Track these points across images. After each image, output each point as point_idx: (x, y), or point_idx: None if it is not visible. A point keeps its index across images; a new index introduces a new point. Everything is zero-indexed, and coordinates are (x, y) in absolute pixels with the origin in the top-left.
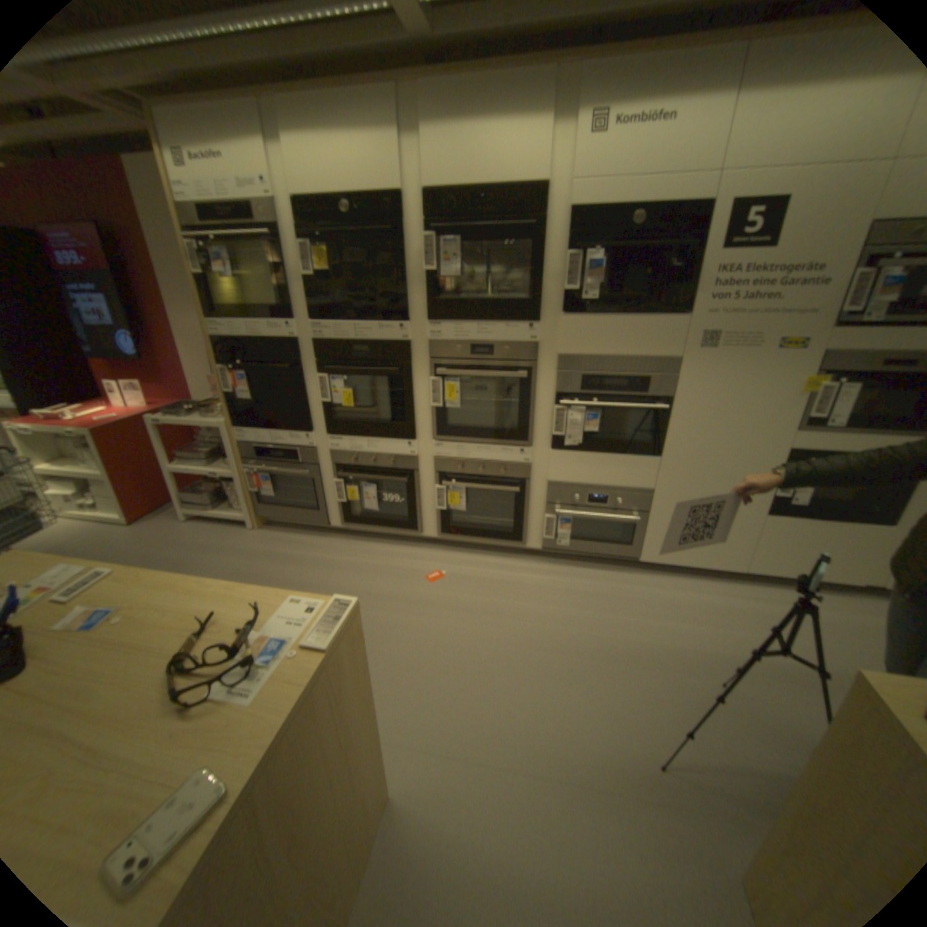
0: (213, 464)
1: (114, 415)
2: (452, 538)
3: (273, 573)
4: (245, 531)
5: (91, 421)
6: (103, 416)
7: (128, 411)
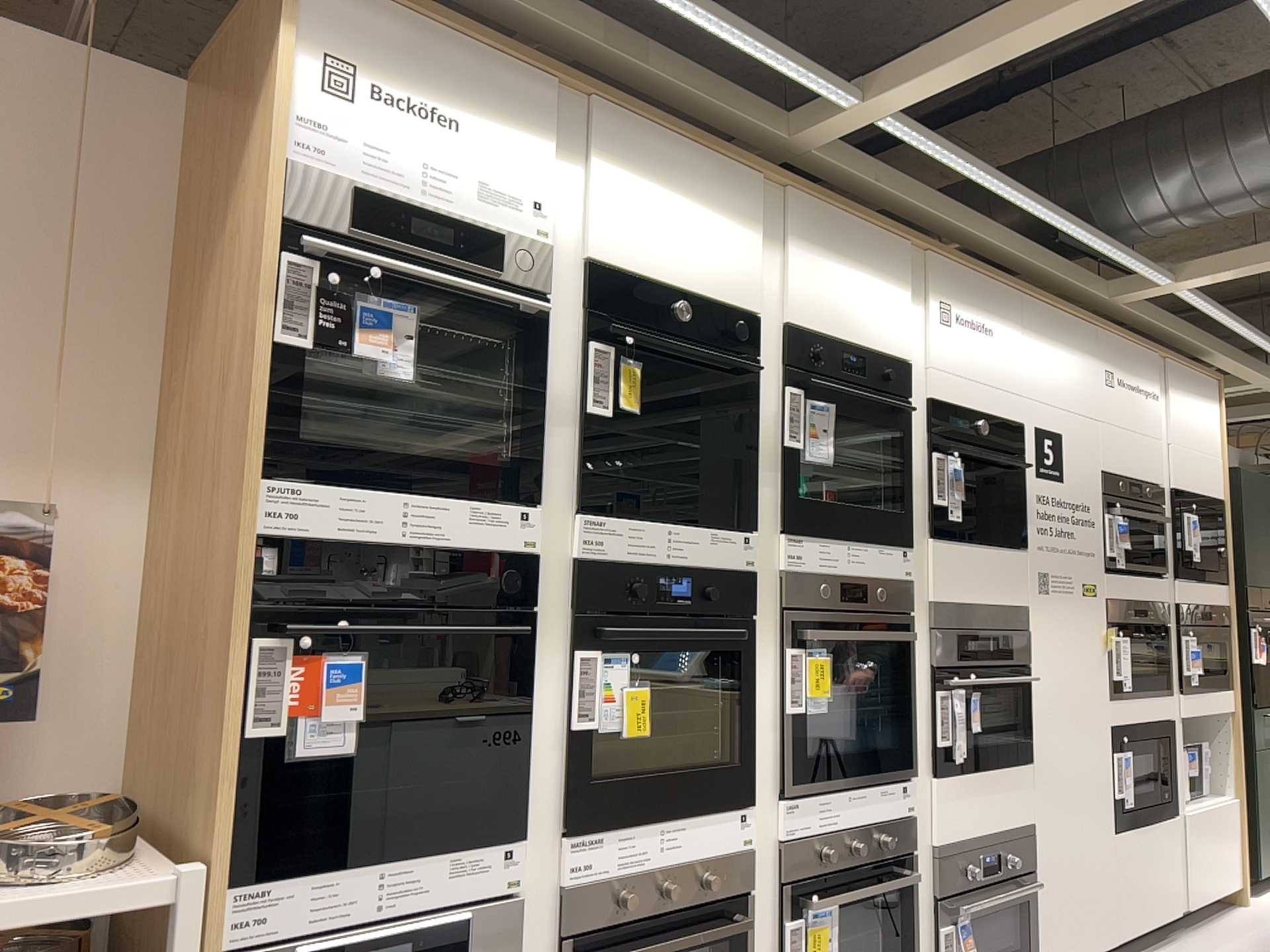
0: None
1: None
2: None
3: None
4: None
5: None
6: None
7: None
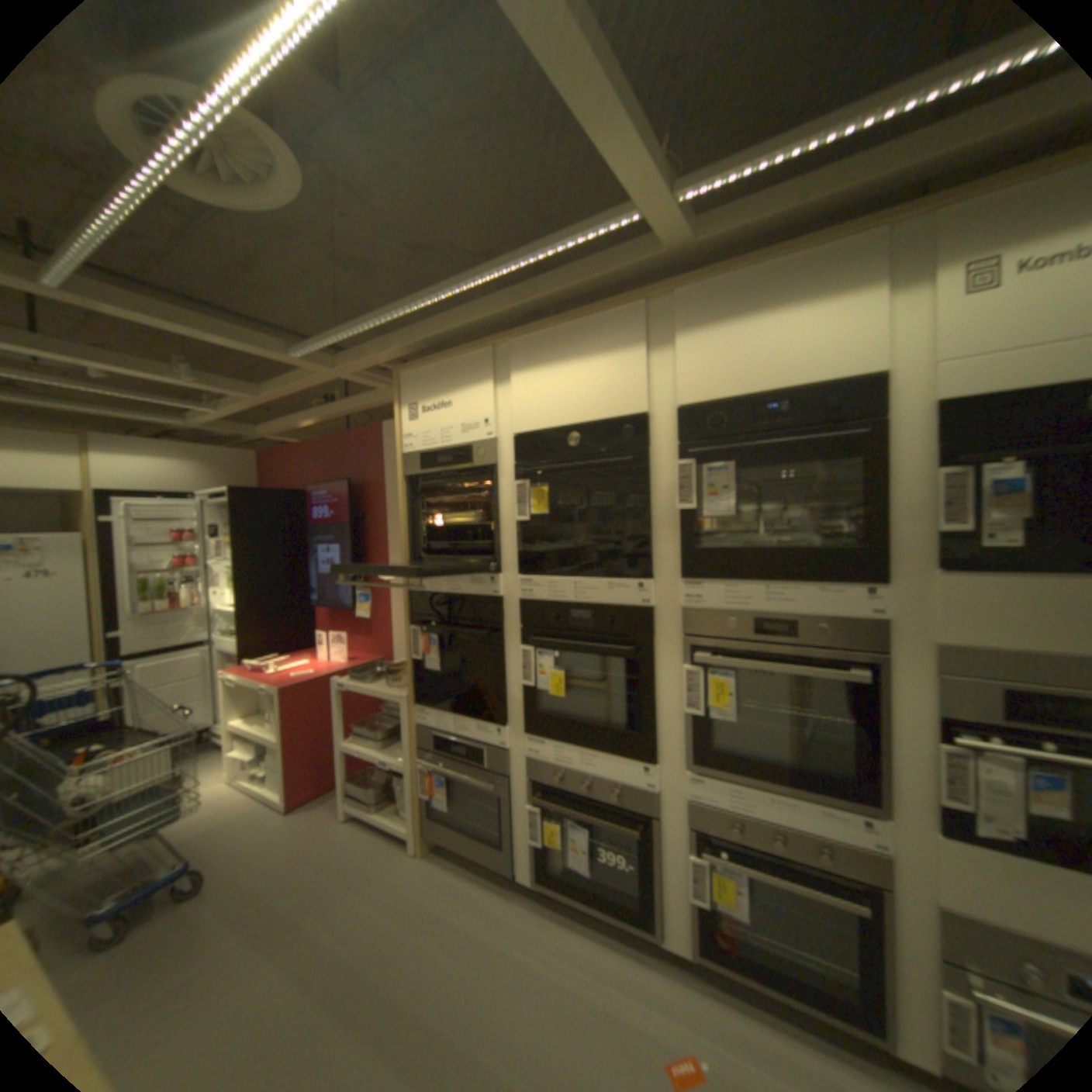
0: (389, 748)
1: (313, 671)
2: (722, 972)
3: (416, 960)
4: (404, 858)
5: (289, 677)
6: (303, 671)
7: (328, 667)
